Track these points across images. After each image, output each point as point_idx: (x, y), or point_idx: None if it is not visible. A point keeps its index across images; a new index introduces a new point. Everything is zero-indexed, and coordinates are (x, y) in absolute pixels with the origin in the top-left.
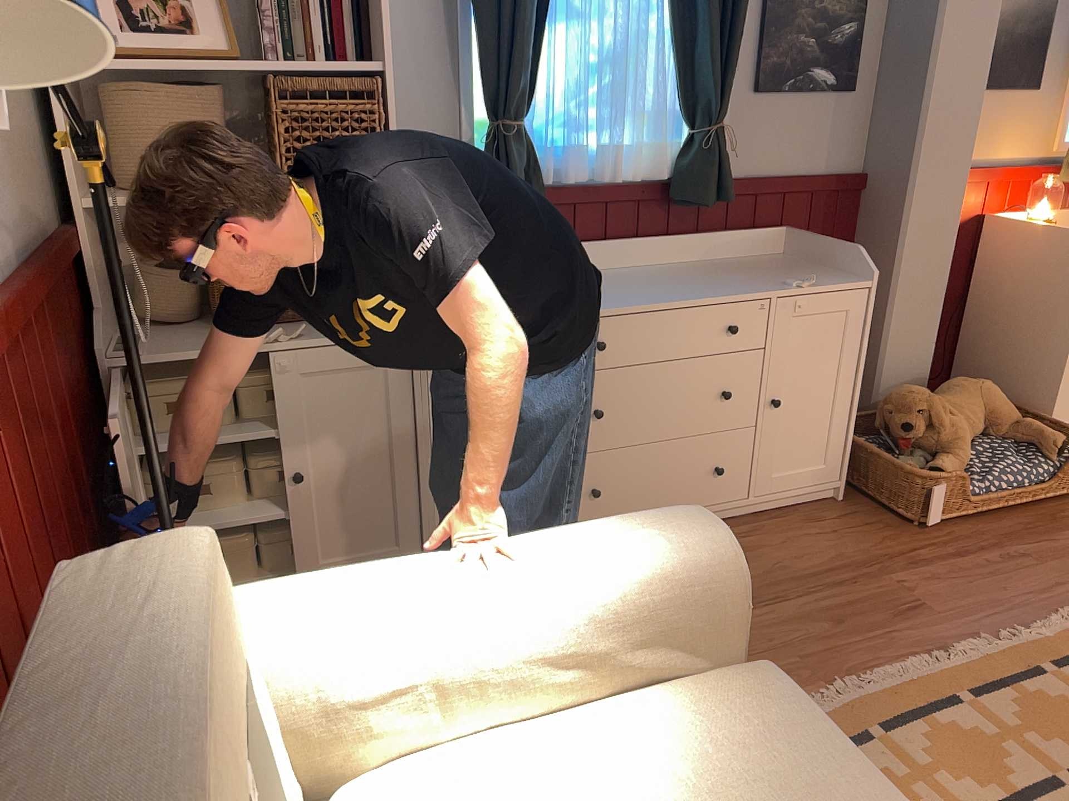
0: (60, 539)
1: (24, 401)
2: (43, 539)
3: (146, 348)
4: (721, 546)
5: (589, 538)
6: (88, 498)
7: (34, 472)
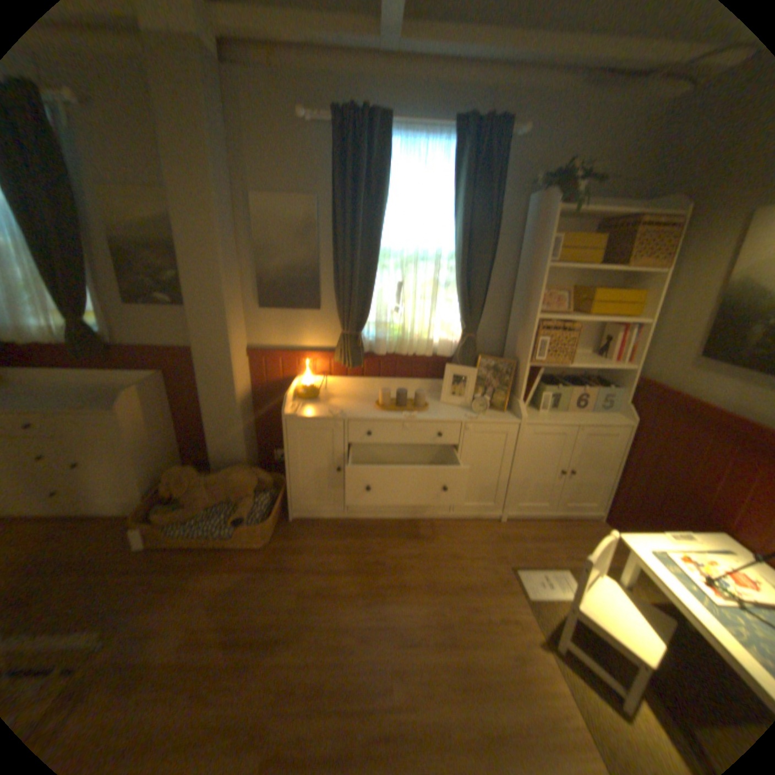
0: None
1: None
2: None
3: None
4: None
5: None
6: None
7: None
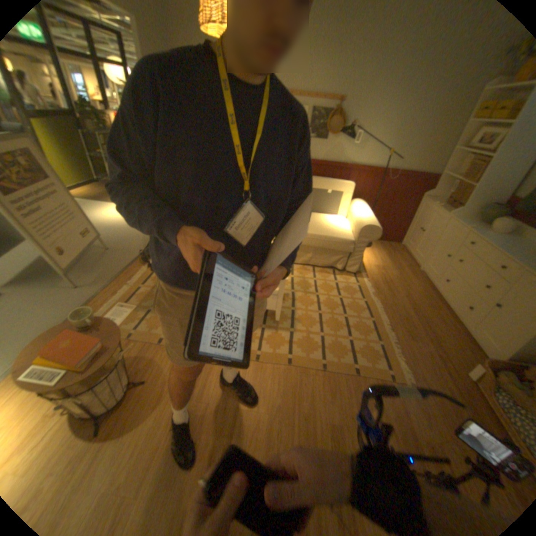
0: (381, 201)
1: (388, 183)
2: (376, 197)
3: (431, 198)
4: (366, 225)
5: (369, 217)
6: (398, 207)
7: (382, 190)
